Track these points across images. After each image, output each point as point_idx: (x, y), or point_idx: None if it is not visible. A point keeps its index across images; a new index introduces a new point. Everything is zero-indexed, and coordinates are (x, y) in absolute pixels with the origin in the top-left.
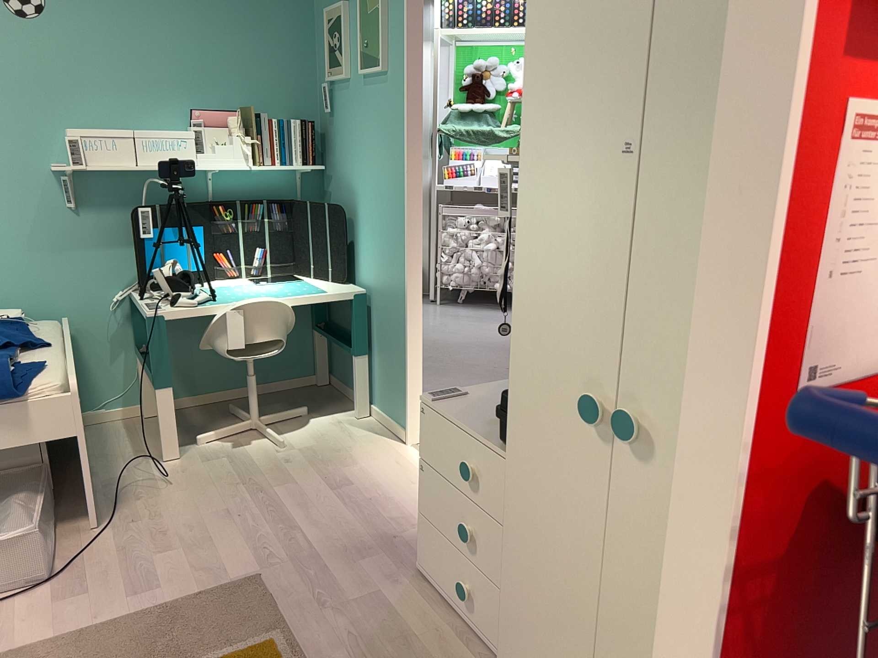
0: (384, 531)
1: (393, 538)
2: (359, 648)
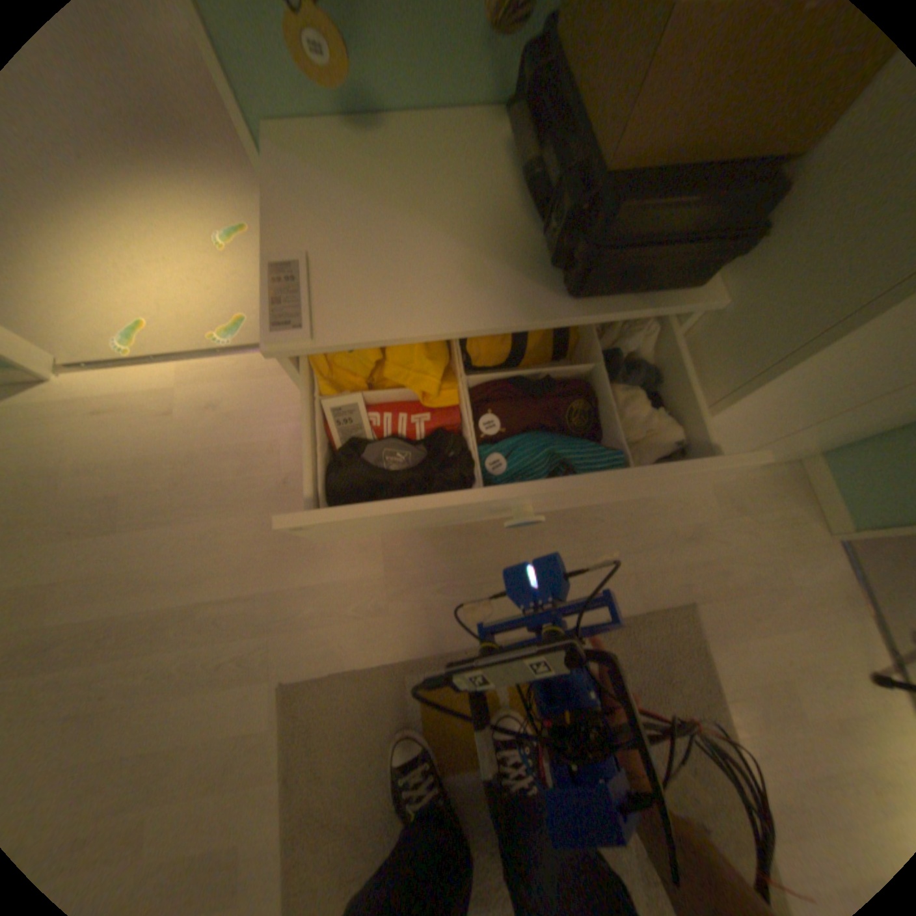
0: (262, 489)
1: (282, 482)
2: (464, 584)
